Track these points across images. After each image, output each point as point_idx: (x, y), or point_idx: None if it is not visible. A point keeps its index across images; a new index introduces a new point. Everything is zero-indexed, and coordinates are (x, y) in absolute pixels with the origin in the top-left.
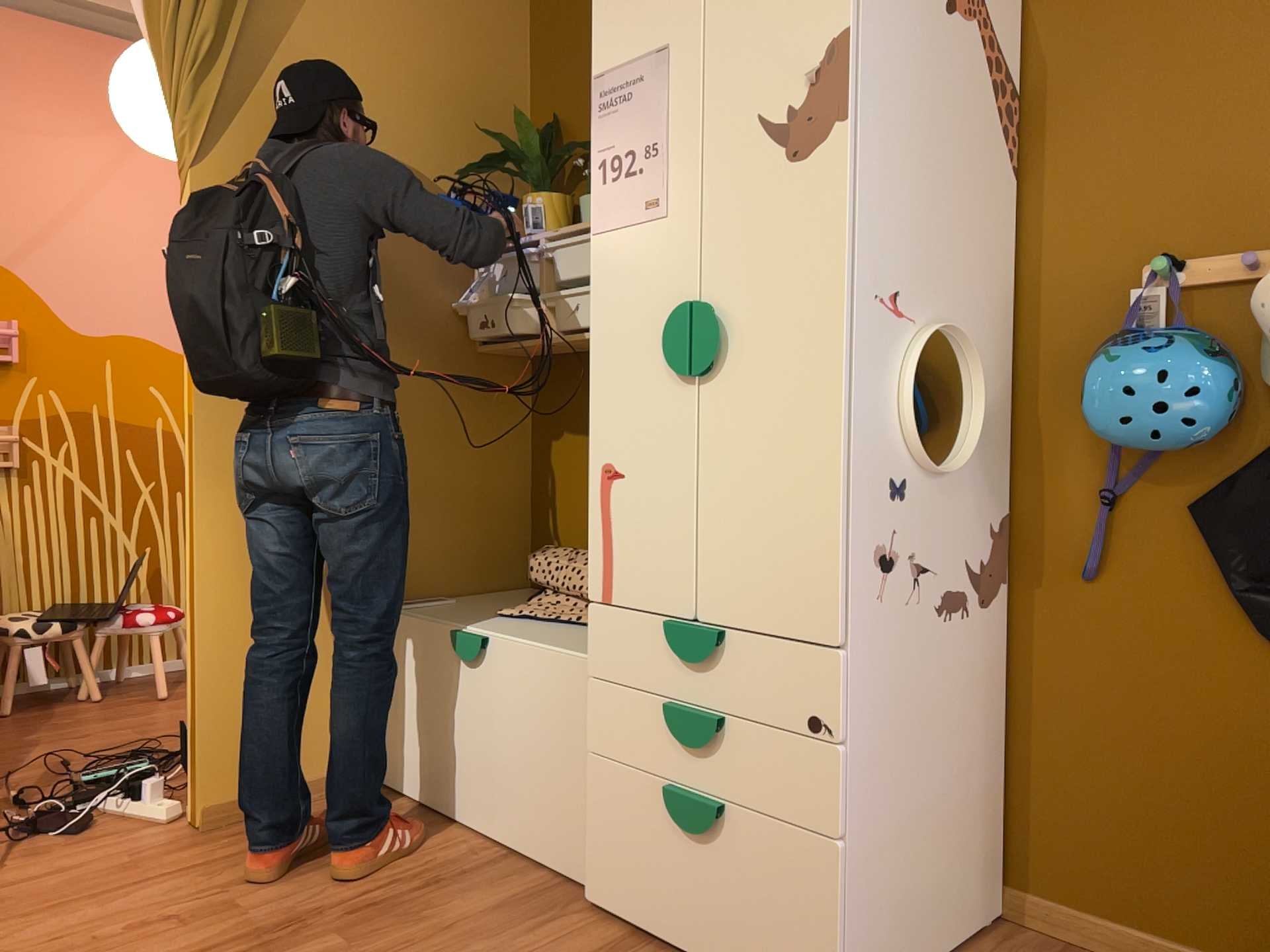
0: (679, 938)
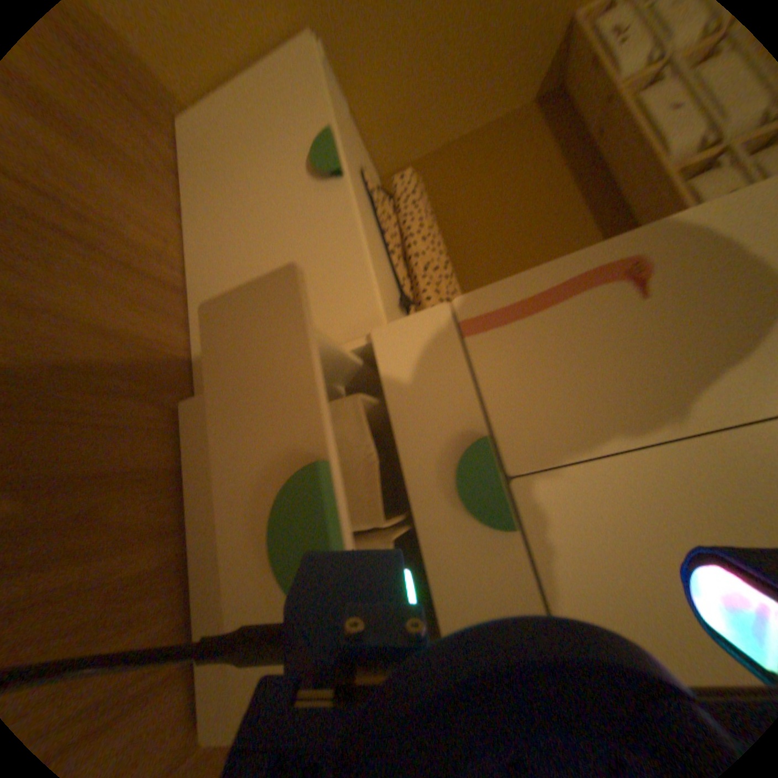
0: (192, 533)
